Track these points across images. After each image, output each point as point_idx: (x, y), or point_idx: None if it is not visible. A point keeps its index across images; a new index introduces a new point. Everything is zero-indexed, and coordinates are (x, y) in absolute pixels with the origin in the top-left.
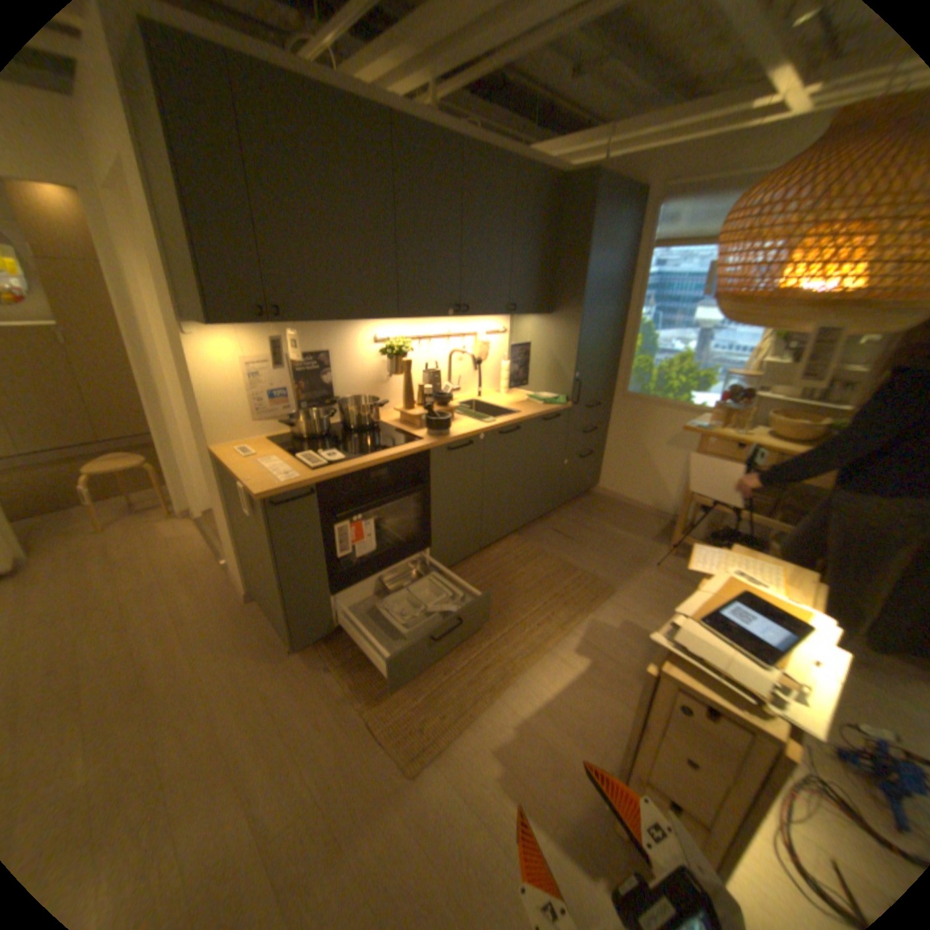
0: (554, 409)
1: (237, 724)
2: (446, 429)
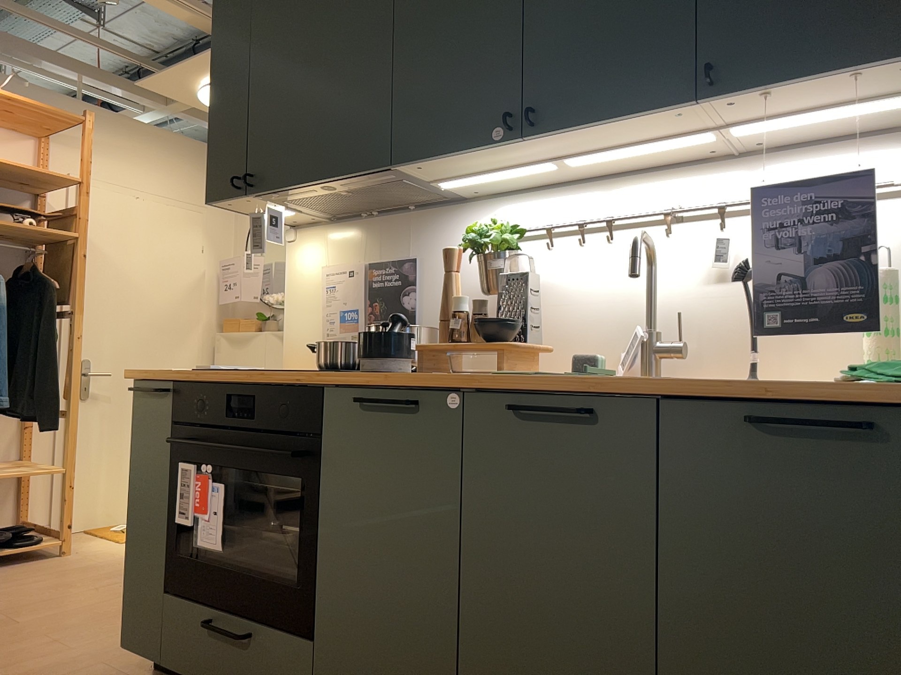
0: (864, 394)
1: (41, 669)
2: (388, 360)
